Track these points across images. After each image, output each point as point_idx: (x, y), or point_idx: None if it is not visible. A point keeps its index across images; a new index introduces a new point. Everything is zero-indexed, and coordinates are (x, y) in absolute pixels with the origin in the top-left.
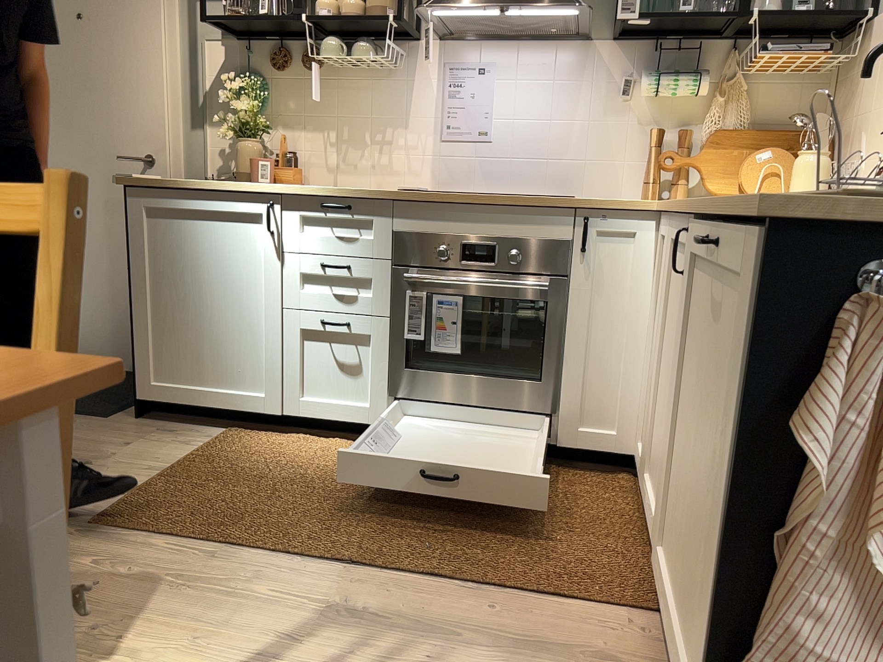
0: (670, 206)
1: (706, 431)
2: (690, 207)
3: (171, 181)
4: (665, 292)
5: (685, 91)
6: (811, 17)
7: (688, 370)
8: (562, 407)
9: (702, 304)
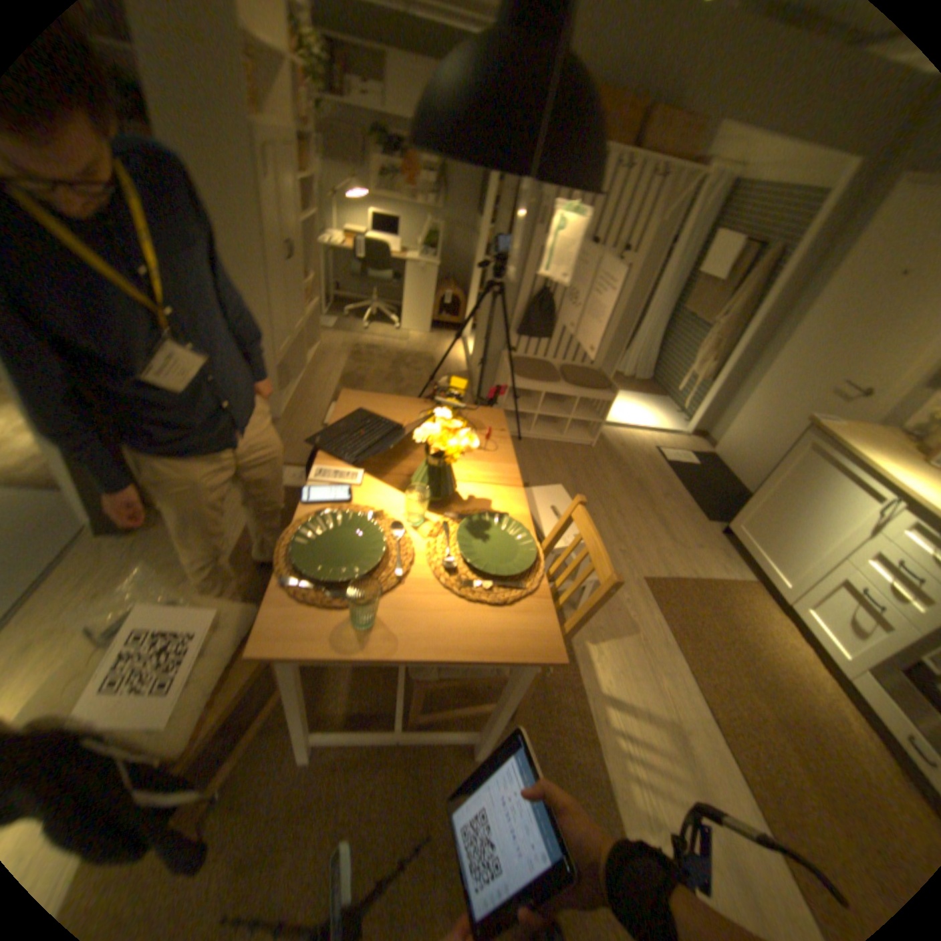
0: None
1: None
2: None
3: (847, 435)
4: None
5: None
6: None
7: None
8: None
9: None
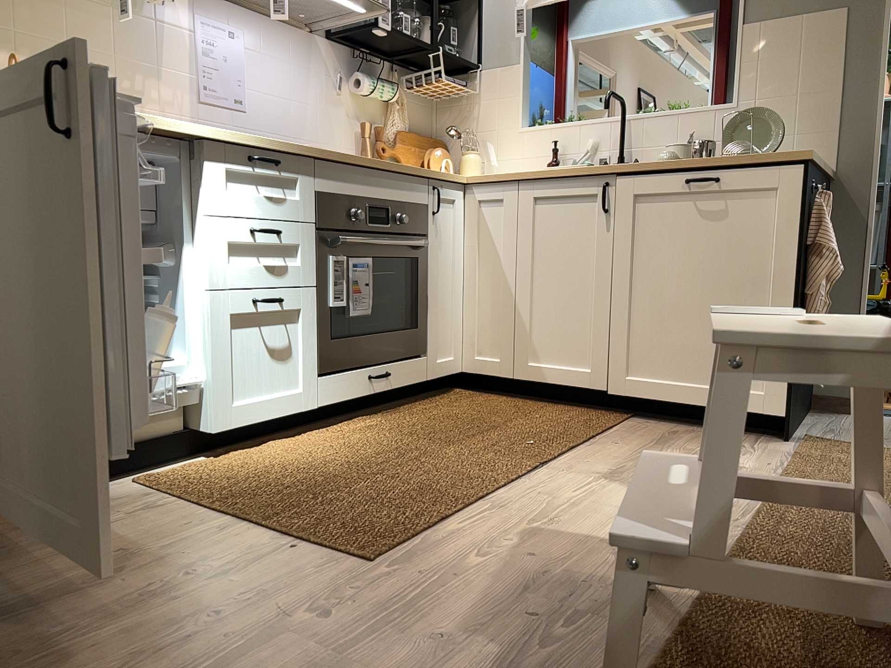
0: (541, 170)
1: (714, 274)
2: (621, 165)
3: None
4: (531, 231)
5: (390, 94)
6: (459, 59)
7: (647, 258)
8: (417, 348)
9: (668, 215)
